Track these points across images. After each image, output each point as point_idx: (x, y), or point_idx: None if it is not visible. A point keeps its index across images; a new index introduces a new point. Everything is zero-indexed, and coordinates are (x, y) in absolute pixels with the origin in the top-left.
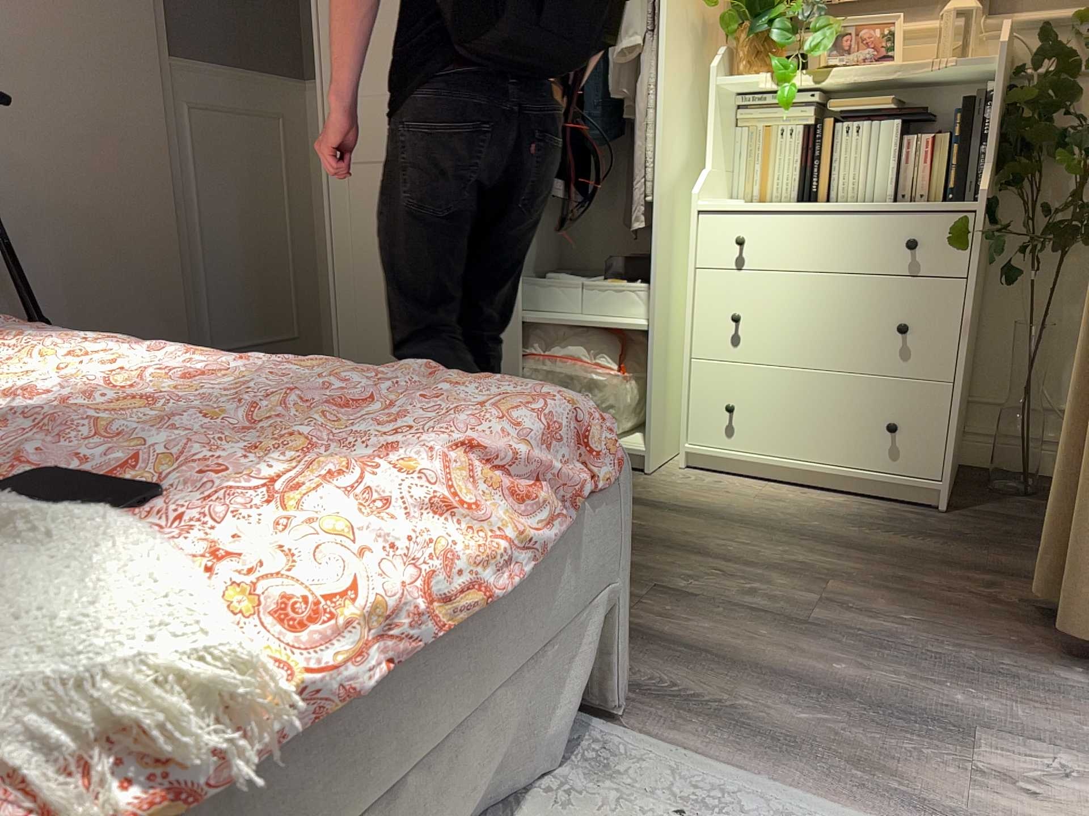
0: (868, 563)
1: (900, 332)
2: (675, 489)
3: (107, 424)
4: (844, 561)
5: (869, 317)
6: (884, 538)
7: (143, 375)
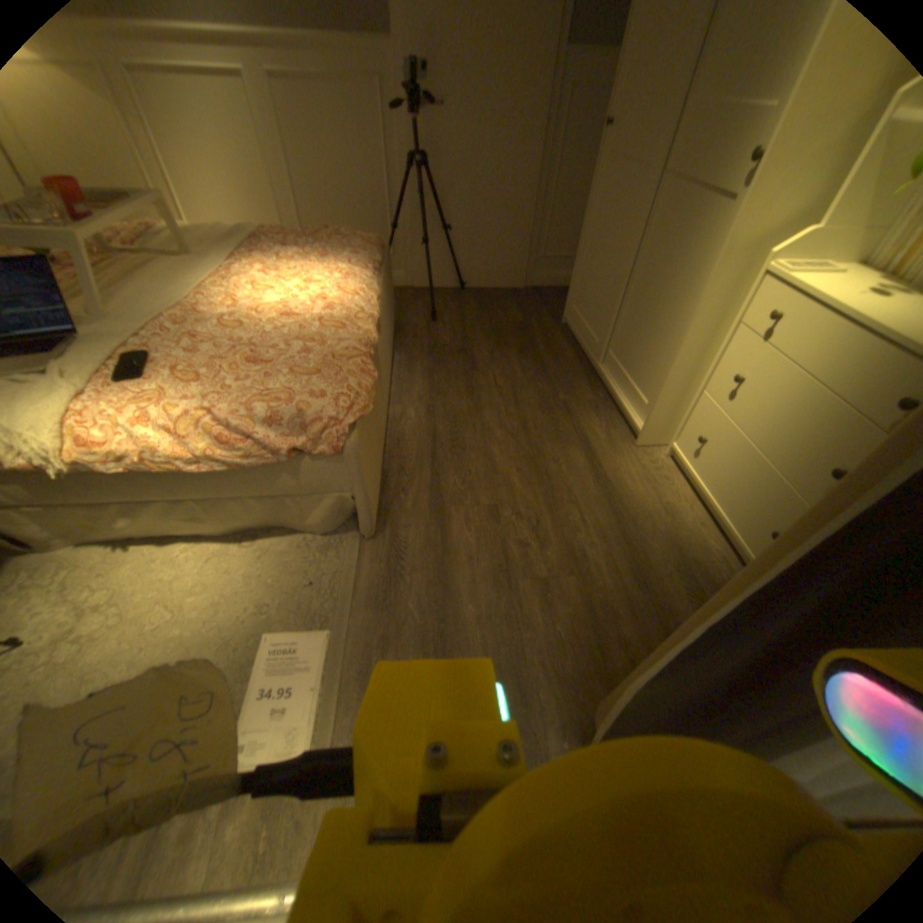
0: (628, 588)
1: (836, 473)
2: (631, 464)
3: (226, 326)
4: (618, 574)
5: (827, 442)
6: (679, 587)
7: (285, 302)
